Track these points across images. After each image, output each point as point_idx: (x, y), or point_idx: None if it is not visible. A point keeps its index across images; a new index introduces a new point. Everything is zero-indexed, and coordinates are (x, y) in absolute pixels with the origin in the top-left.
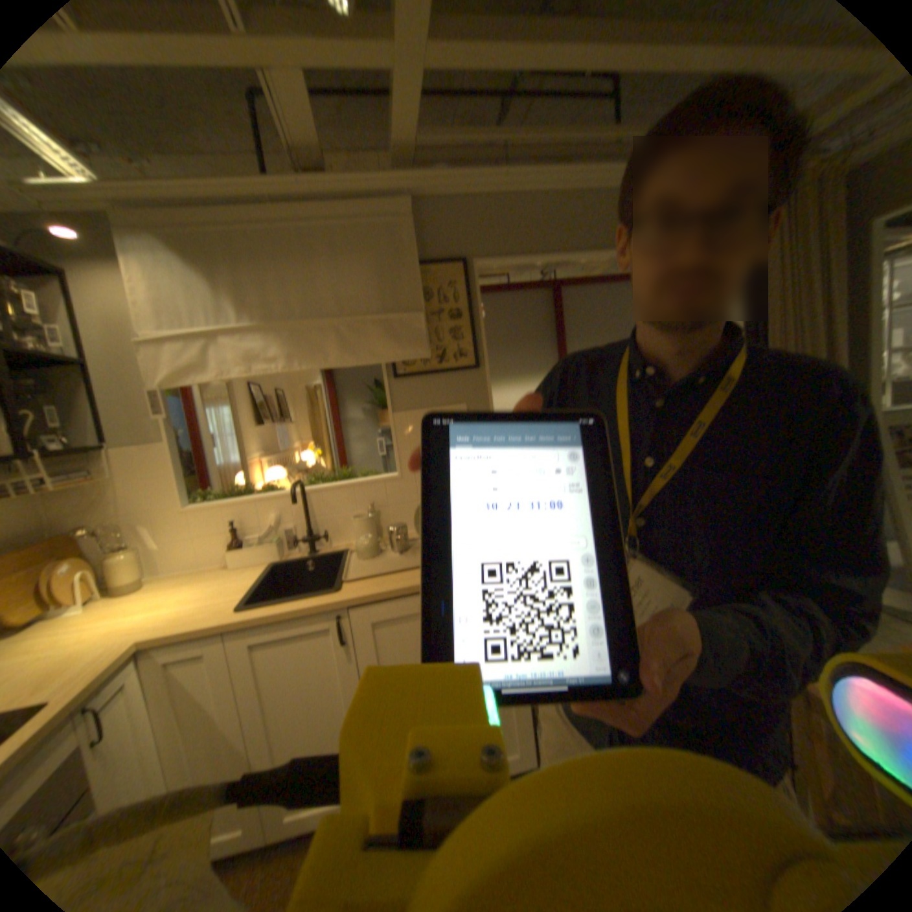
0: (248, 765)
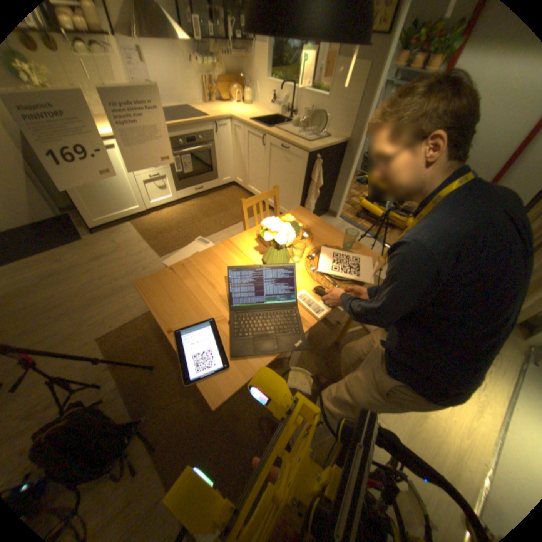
0: (245, 167)
